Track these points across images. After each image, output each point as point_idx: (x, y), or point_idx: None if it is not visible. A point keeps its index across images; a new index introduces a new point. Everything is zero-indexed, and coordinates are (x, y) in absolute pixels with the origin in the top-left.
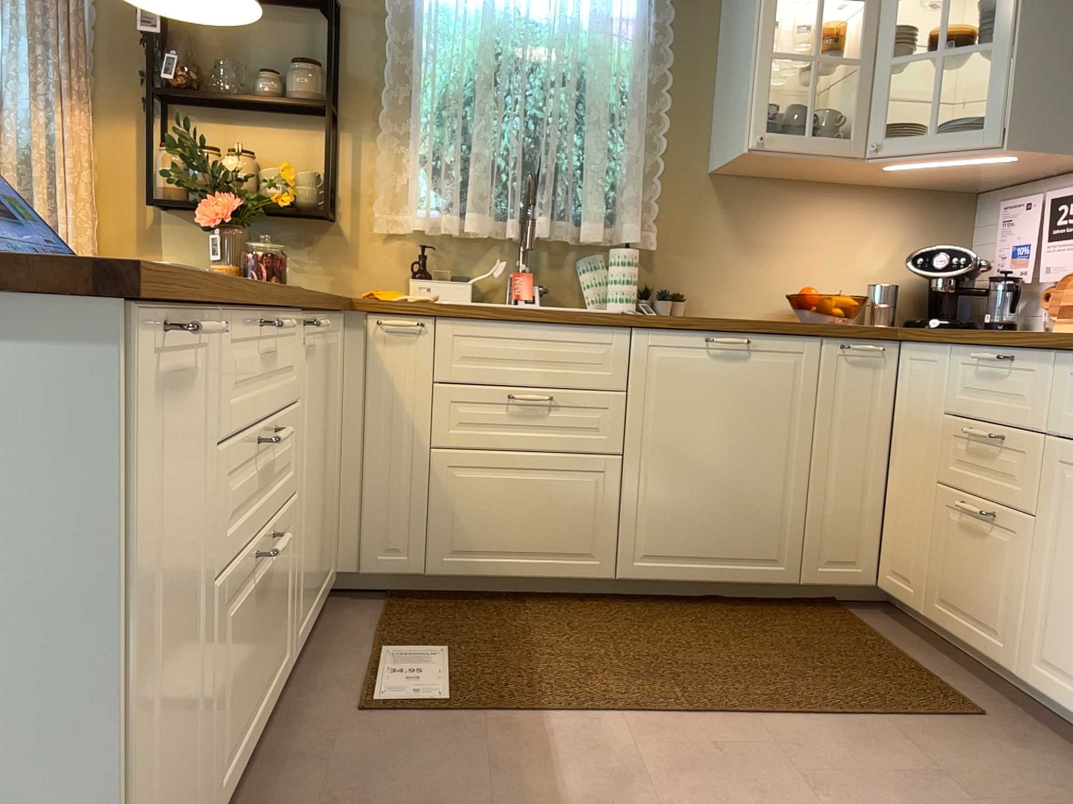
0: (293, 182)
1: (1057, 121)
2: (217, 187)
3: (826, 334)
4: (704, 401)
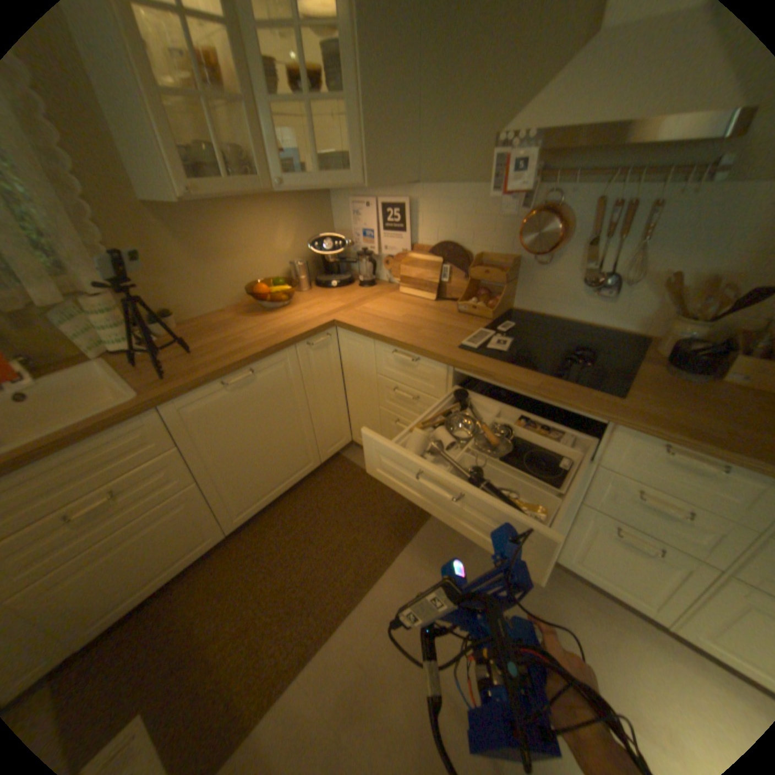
0: None
1: (387, 161)
2: None
3: (297, 343)
4: (236, 420)
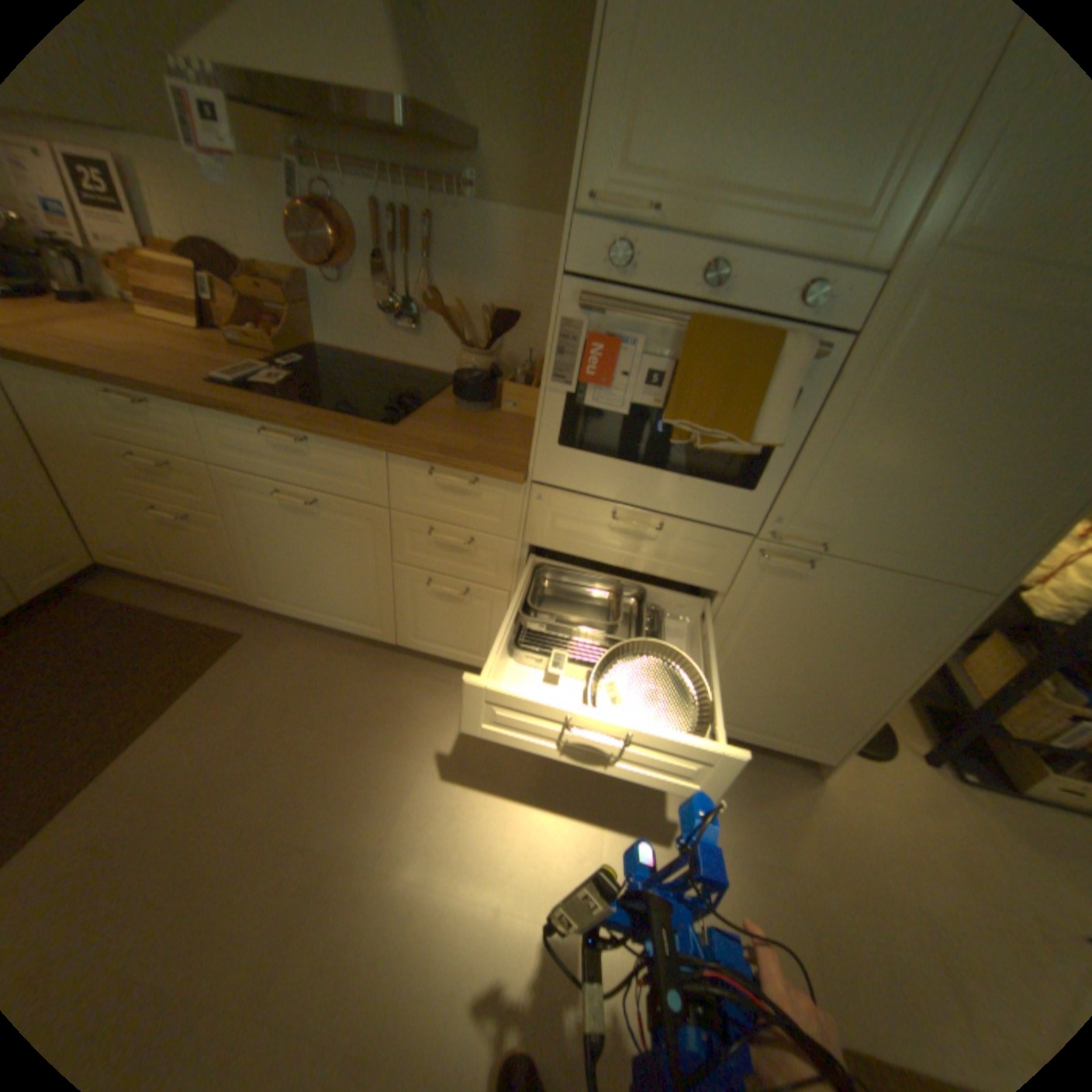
0: None
1: None
2: None
3: None
4: None
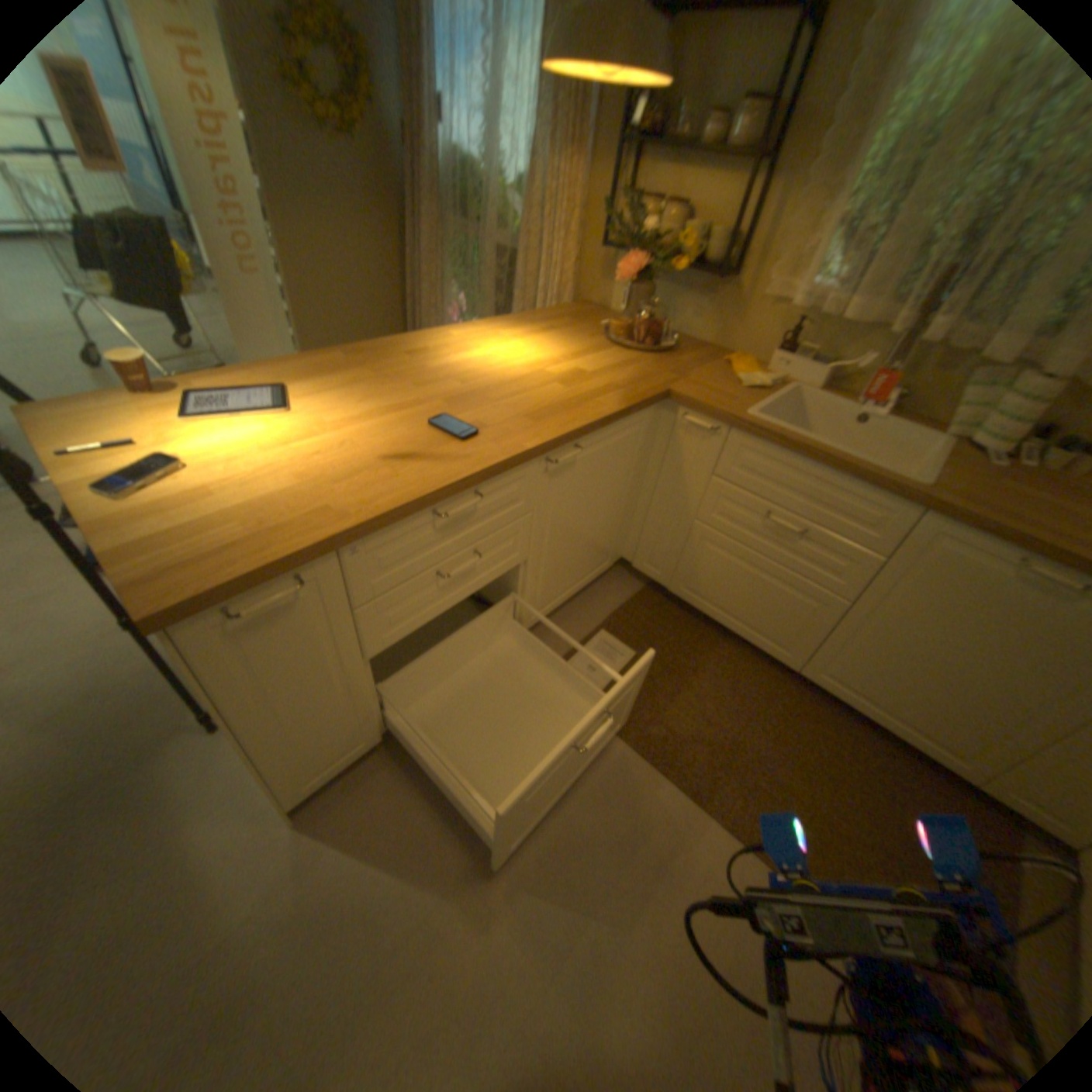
0: (708, 237)
1: None
2: (638, 244)
3: None
4: (975, 610)
